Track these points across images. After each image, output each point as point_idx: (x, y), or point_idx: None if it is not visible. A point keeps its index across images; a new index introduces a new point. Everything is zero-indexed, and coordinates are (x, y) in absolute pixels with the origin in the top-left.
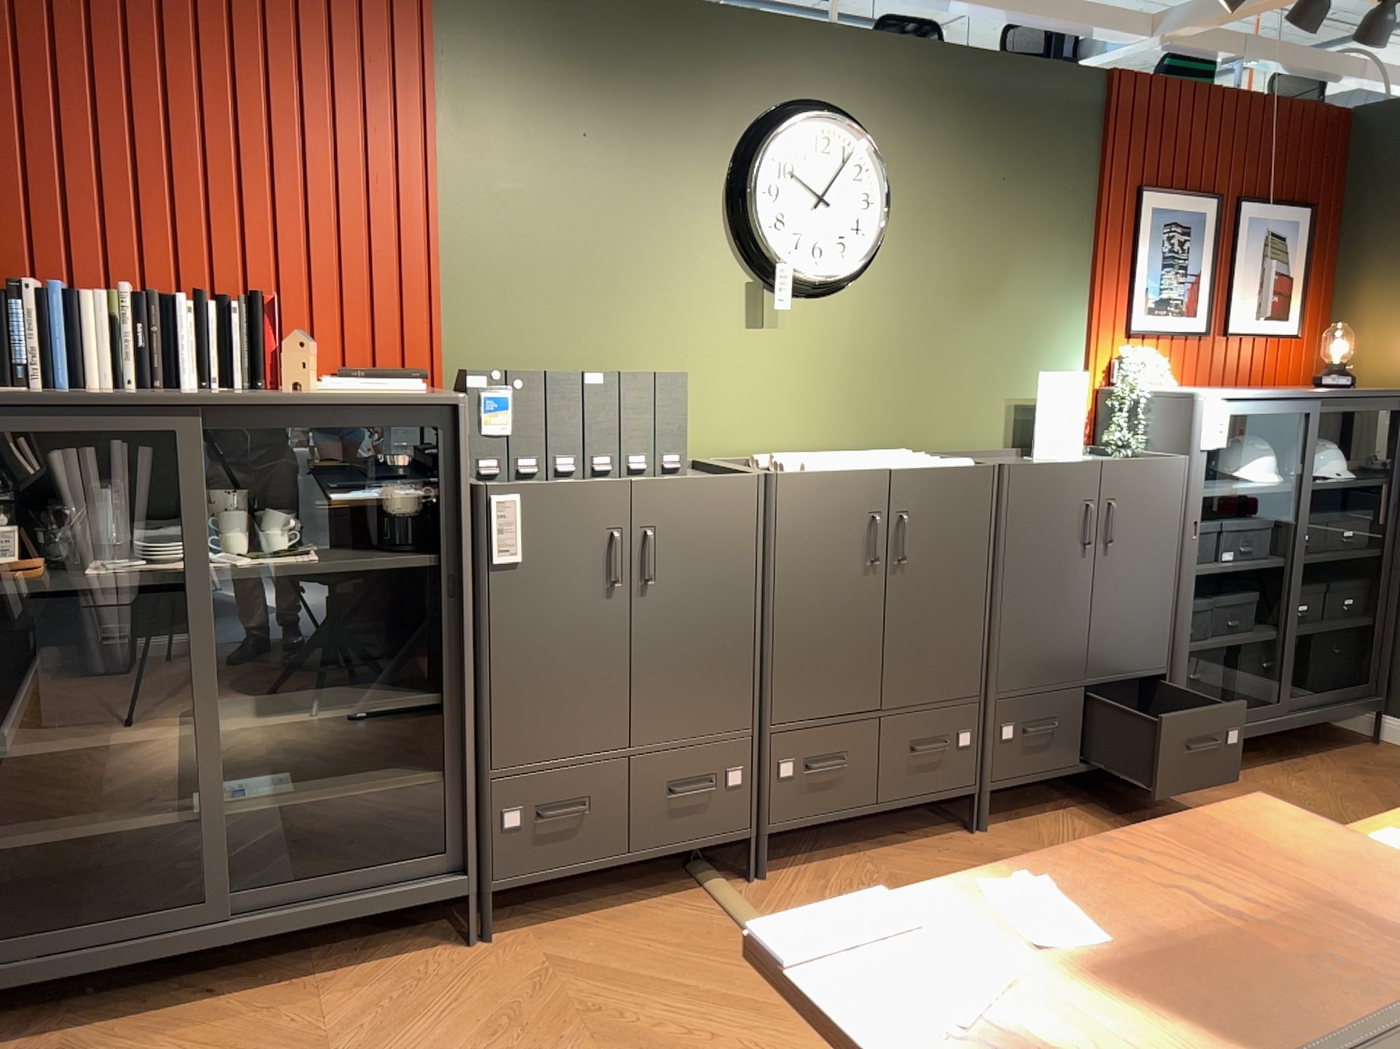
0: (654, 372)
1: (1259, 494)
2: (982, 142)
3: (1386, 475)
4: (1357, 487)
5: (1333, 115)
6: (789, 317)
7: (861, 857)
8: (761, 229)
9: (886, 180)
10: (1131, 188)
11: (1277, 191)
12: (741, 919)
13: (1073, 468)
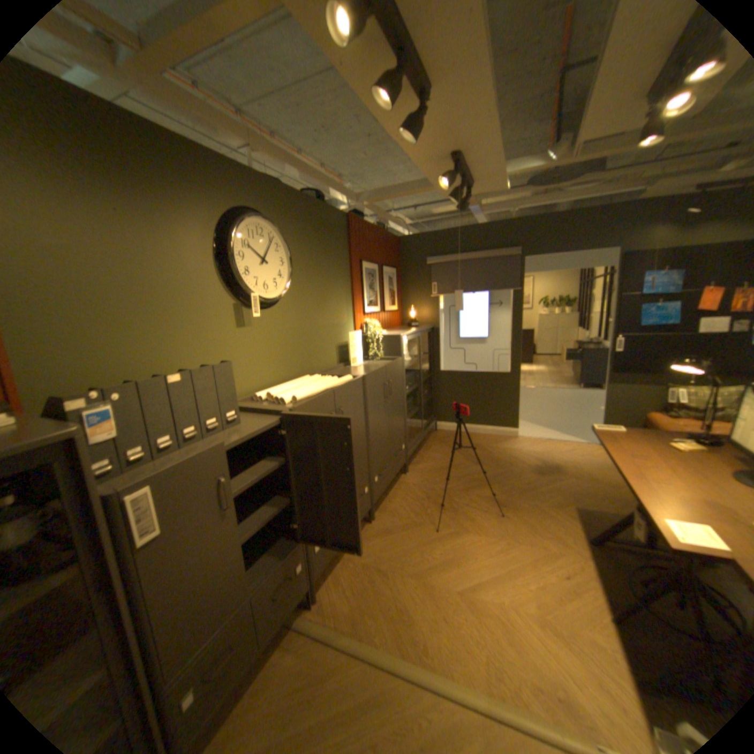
0: (213, 366)
1: (411, 365)
2: (315, 236)
3: (427, 351)
4: (425, 357)
5: (396, 237)
6: (256, 320)
7: (343, 561)
8: (240, 274)
9: (284, 251)
10: (358, 259)
11: (389, 262)
12: (325, 639)
13: (380, 371)
